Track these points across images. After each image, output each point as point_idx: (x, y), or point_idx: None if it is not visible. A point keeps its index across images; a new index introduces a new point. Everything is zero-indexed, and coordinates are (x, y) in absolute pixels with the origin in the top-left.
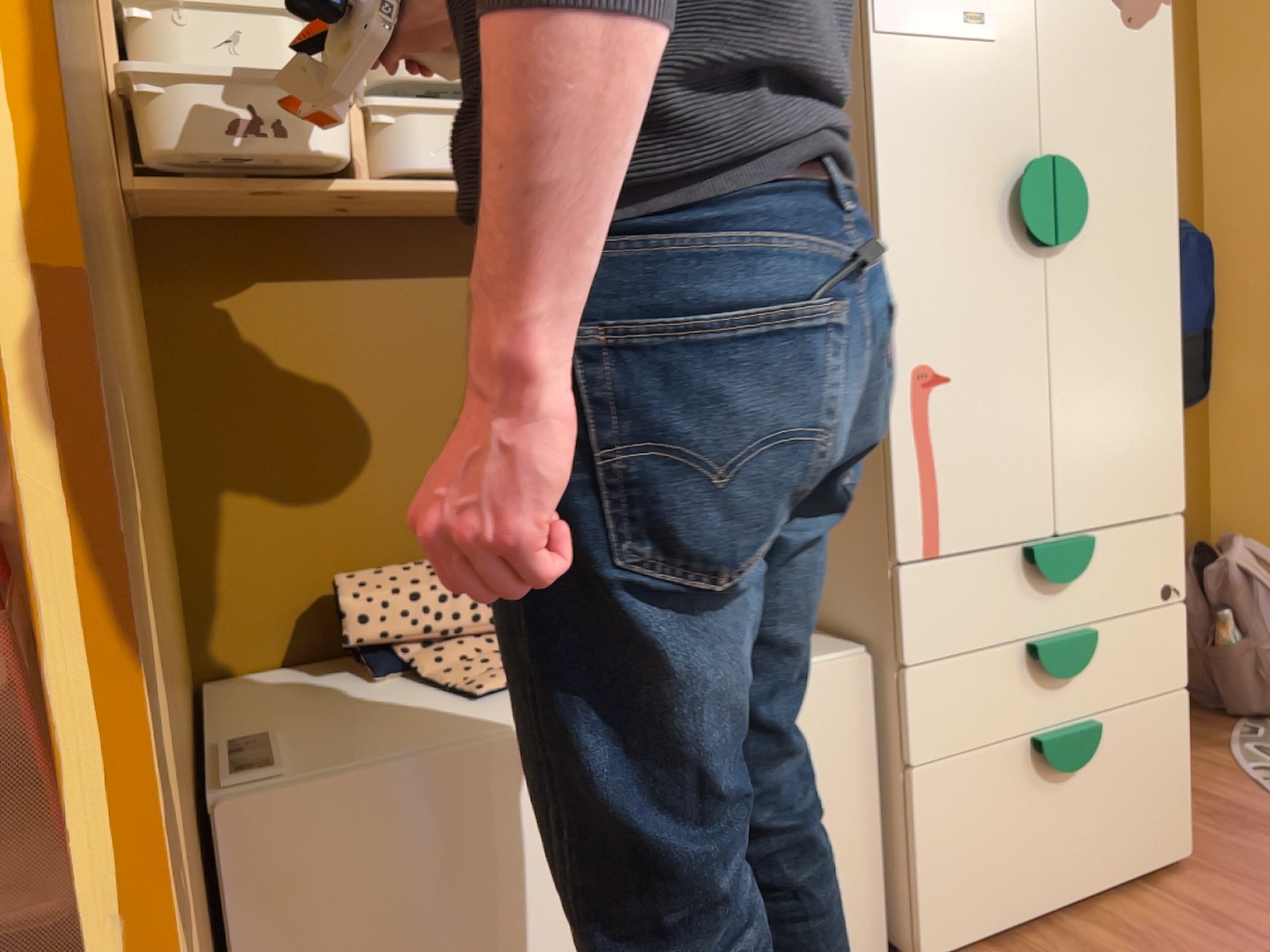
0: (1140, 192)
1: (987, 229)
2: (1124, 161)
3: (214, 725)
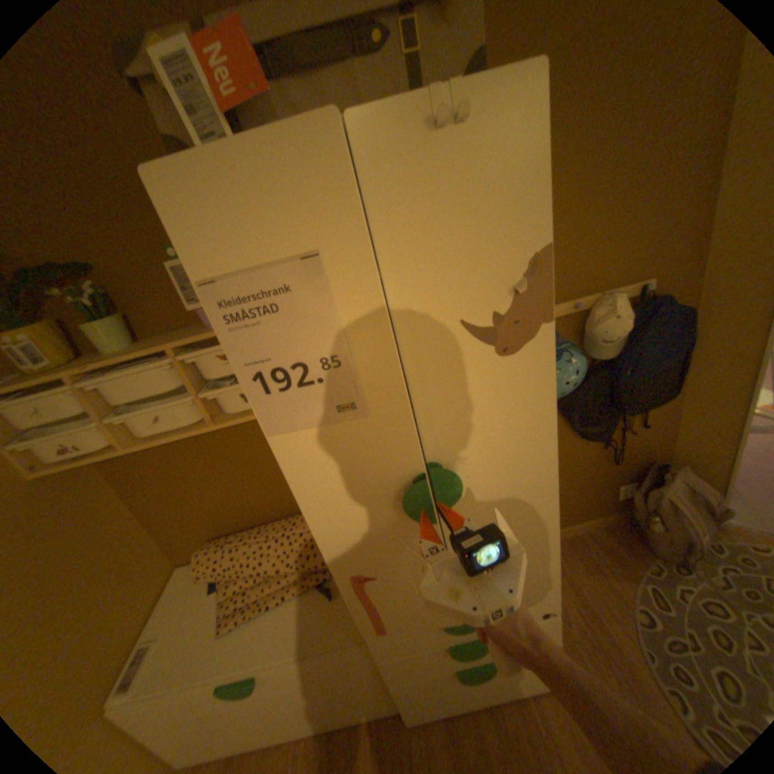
0: (518, 457)
1: (386, 509)
2: (503, 444)
3: (150, 620)
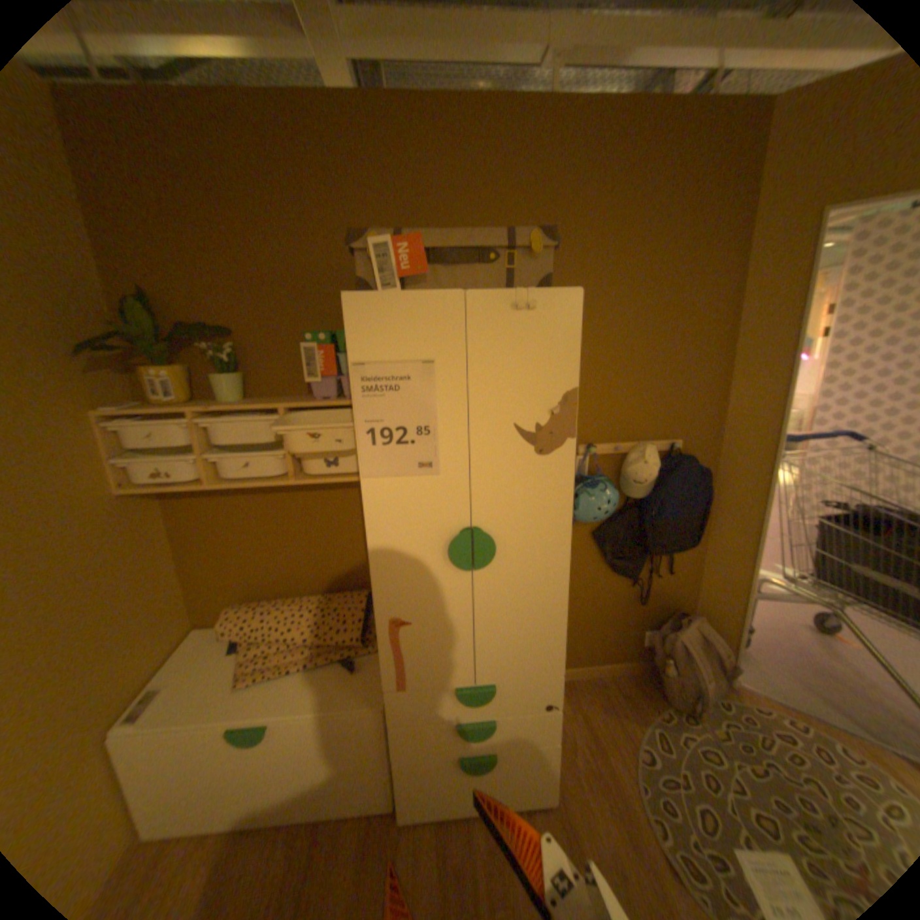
0: (541, 538)
1: (433, 561)
2: (530, 524)
3: (161, 670)
